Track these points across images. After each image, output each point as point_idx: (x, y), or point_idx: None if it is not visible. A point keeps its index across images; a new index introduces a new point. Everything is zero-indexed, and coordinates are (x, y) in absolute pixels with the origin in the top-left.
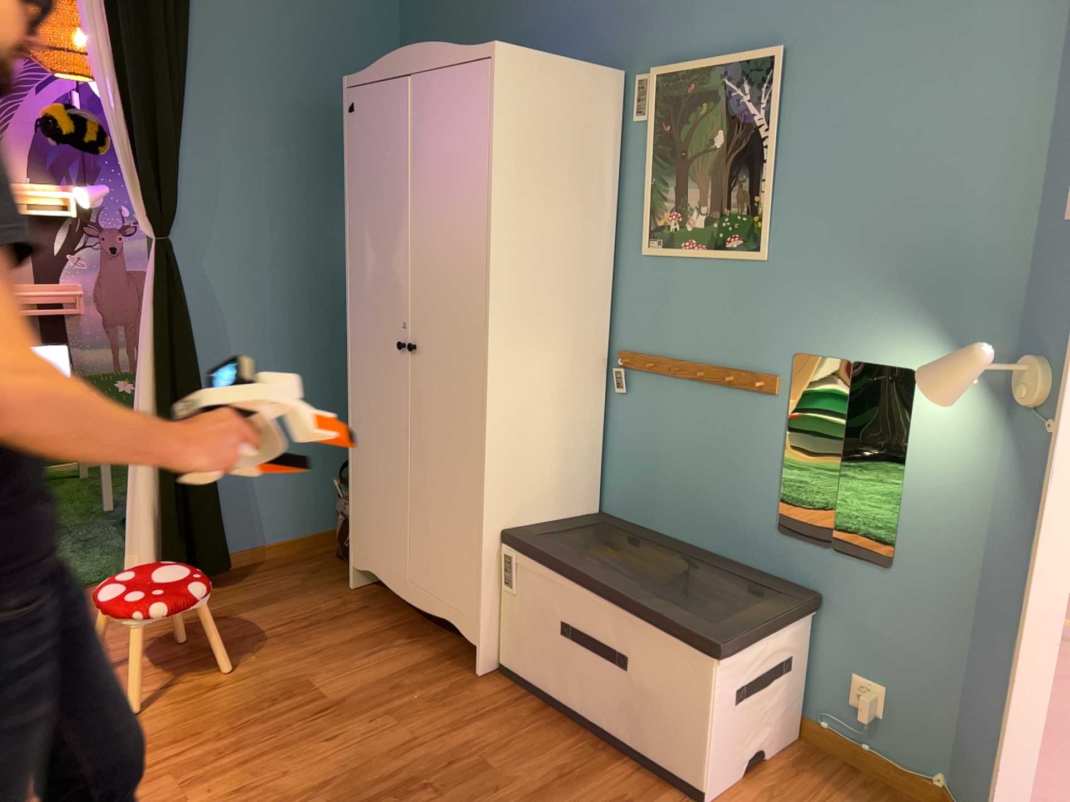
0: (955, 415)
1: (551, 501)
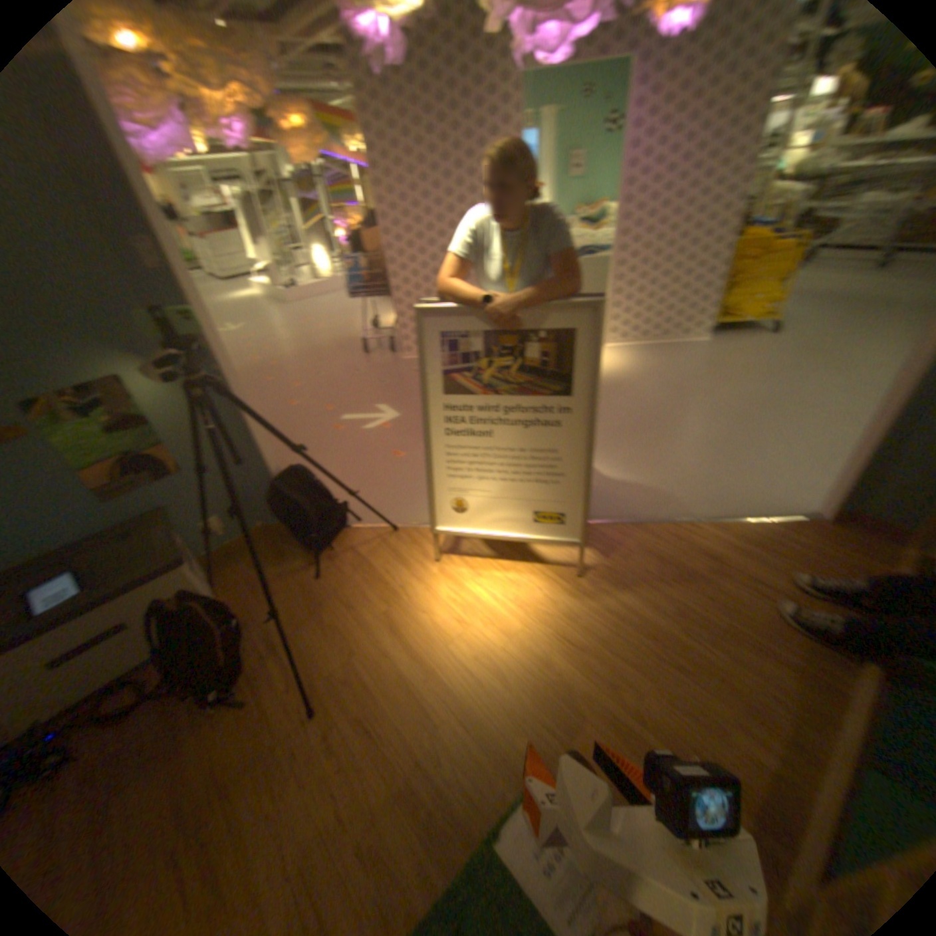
0: (153, 386)
1: None
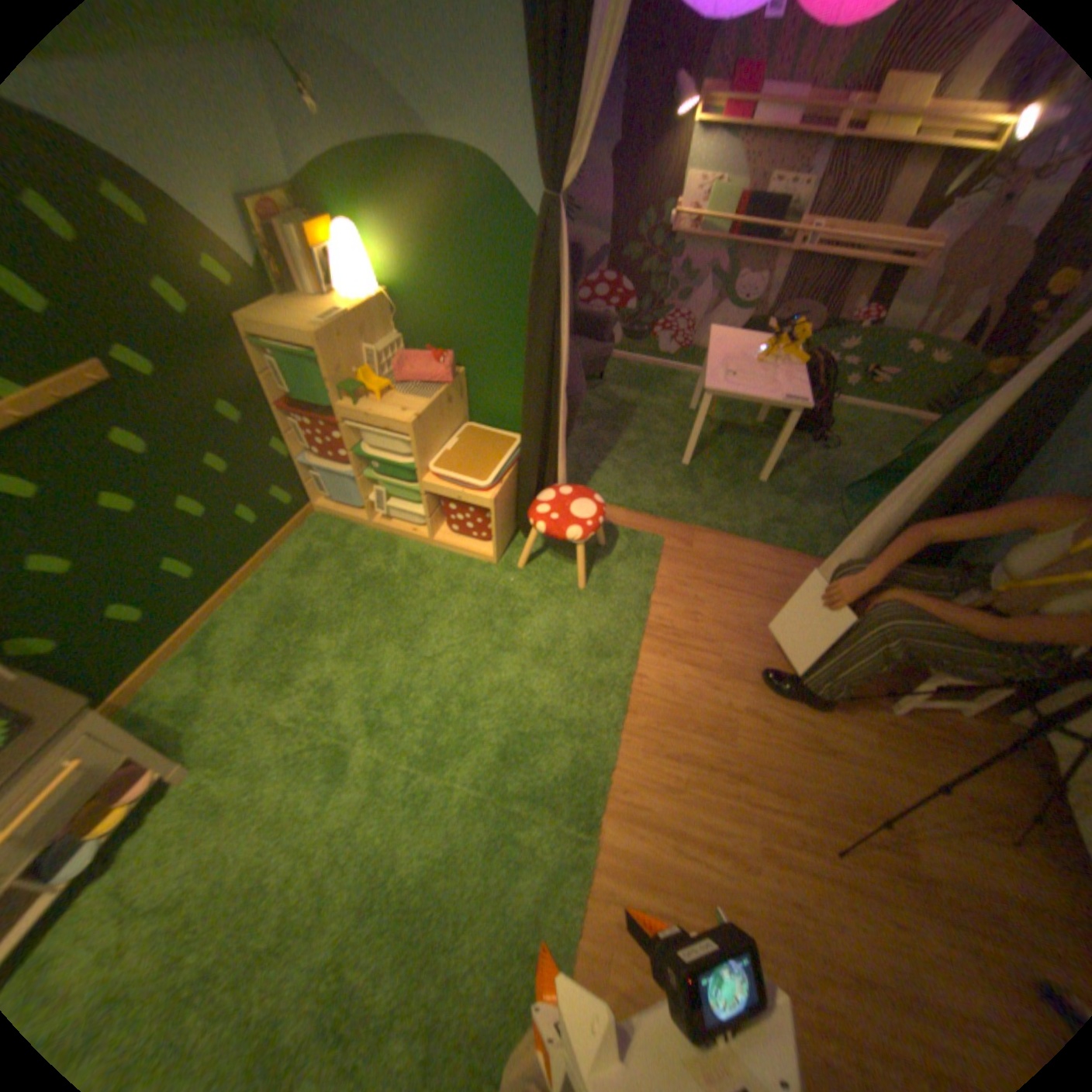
0: None
1: None
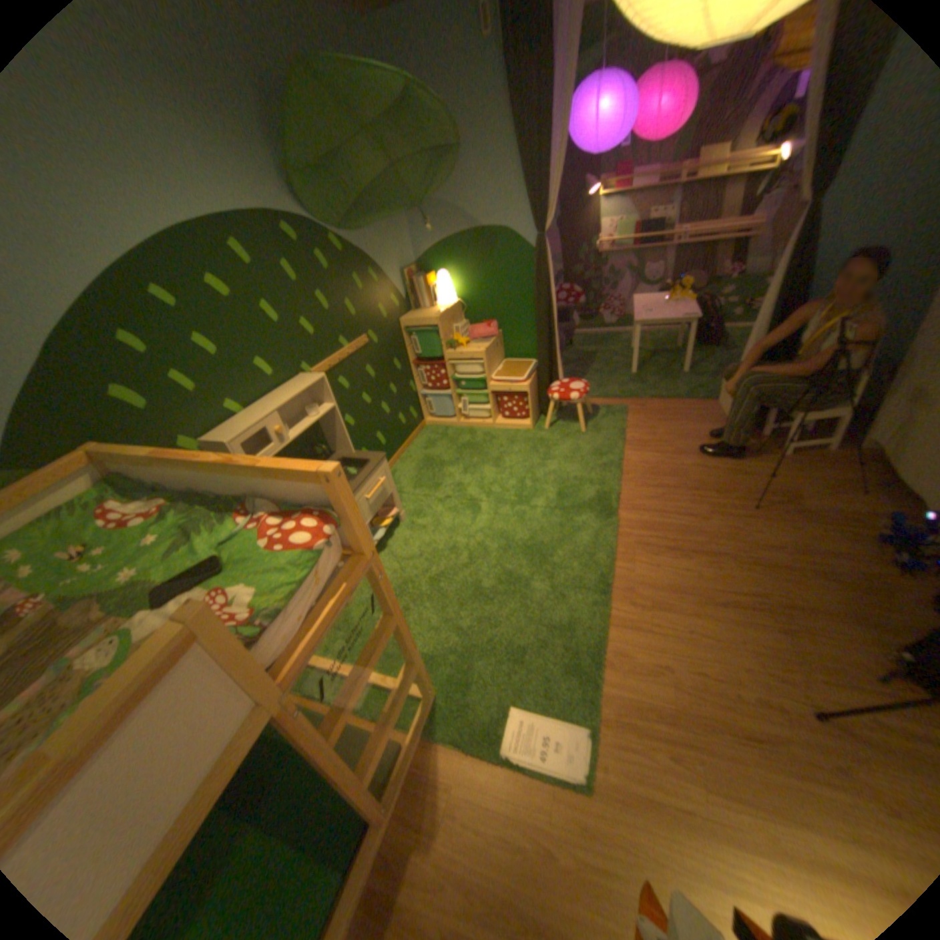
0: None
1: None
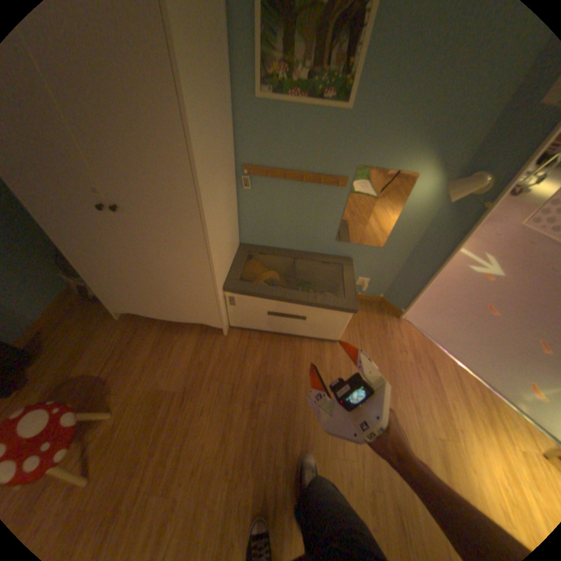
0: (430, 192)
1: (231, 257)
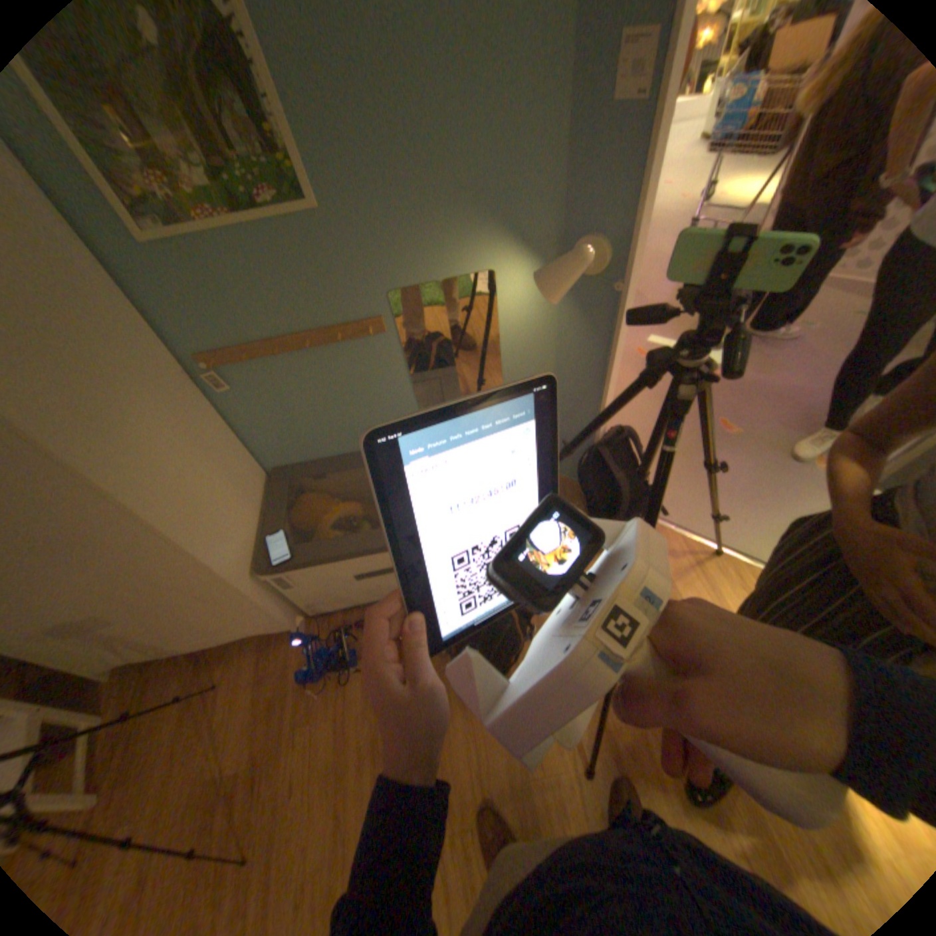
0: (528, 294)
1: (249, 512)
